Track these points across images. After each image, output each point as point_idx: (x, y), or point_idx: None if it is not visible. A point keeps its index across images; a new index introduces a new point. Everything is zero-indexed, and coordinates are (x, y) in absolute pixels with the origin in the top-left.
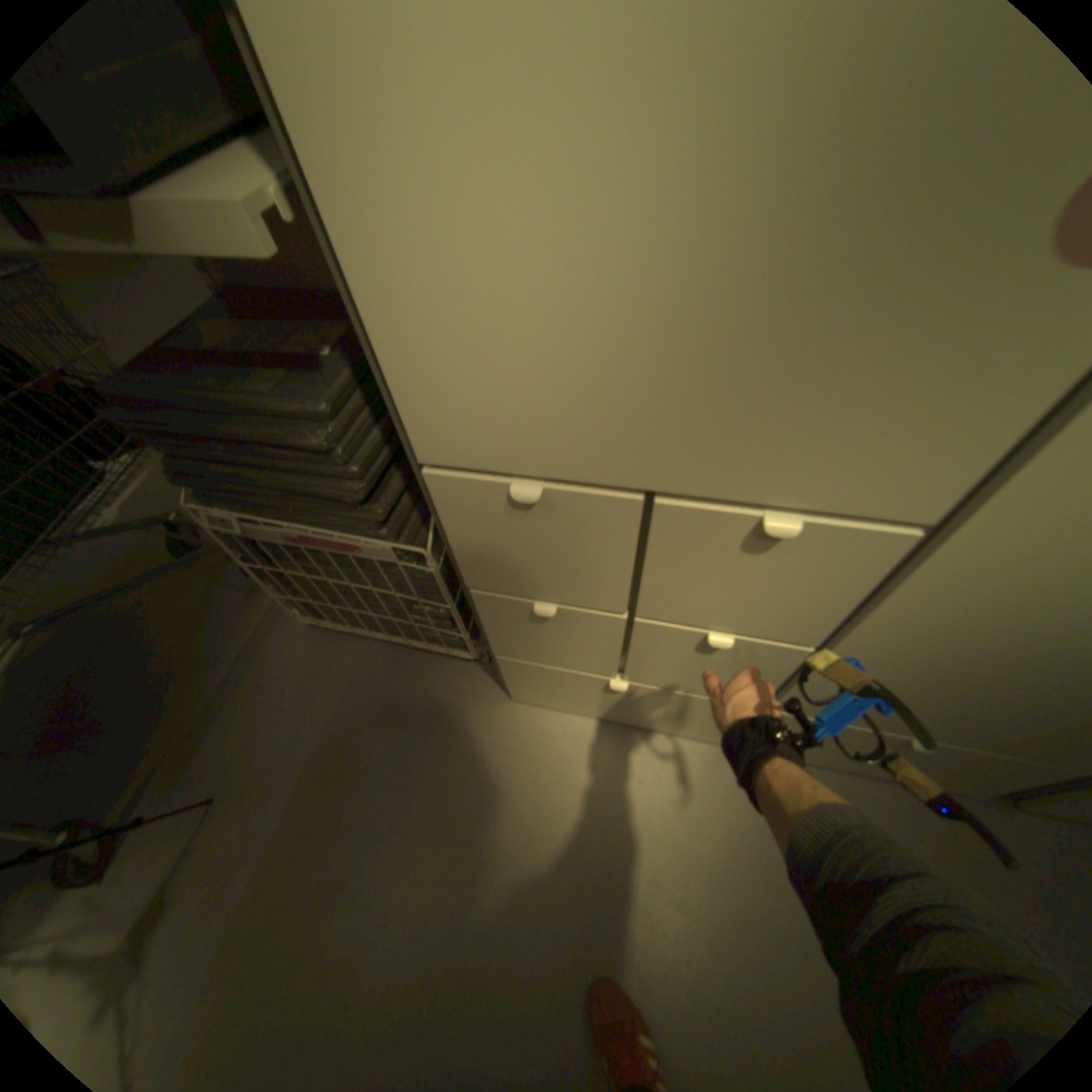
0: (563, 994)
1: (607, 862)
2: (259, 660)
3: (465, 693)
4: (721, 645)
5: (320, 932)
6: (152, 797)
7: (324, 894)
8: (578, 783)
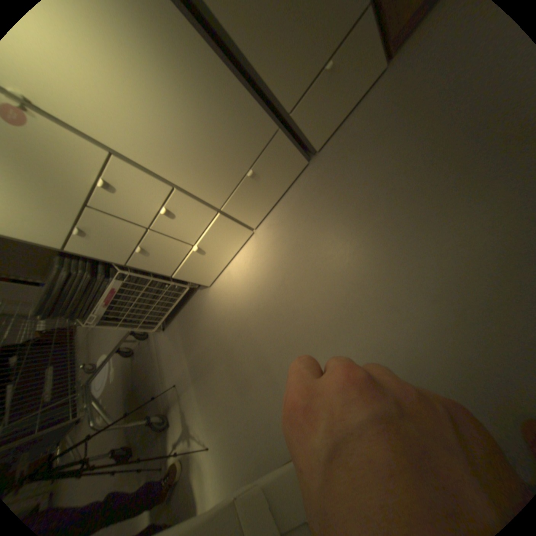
0: (263, 320)
1: (252, 286)
2: (162, 351)
3: (202, 298)
4: (165, 211)
5: (214, 376)
6: (166, 401)
7: (209, 369)
8: (235, 280)
